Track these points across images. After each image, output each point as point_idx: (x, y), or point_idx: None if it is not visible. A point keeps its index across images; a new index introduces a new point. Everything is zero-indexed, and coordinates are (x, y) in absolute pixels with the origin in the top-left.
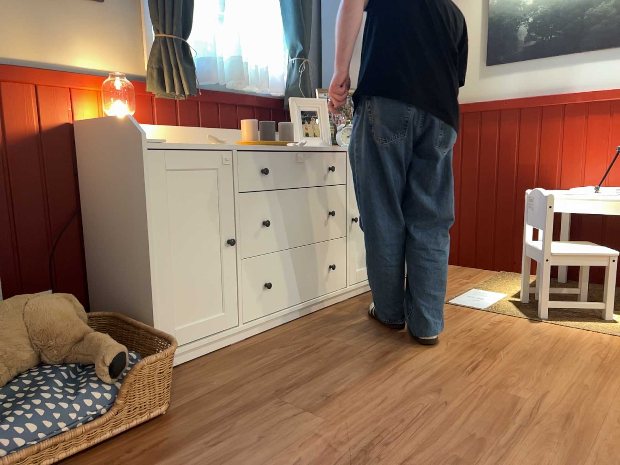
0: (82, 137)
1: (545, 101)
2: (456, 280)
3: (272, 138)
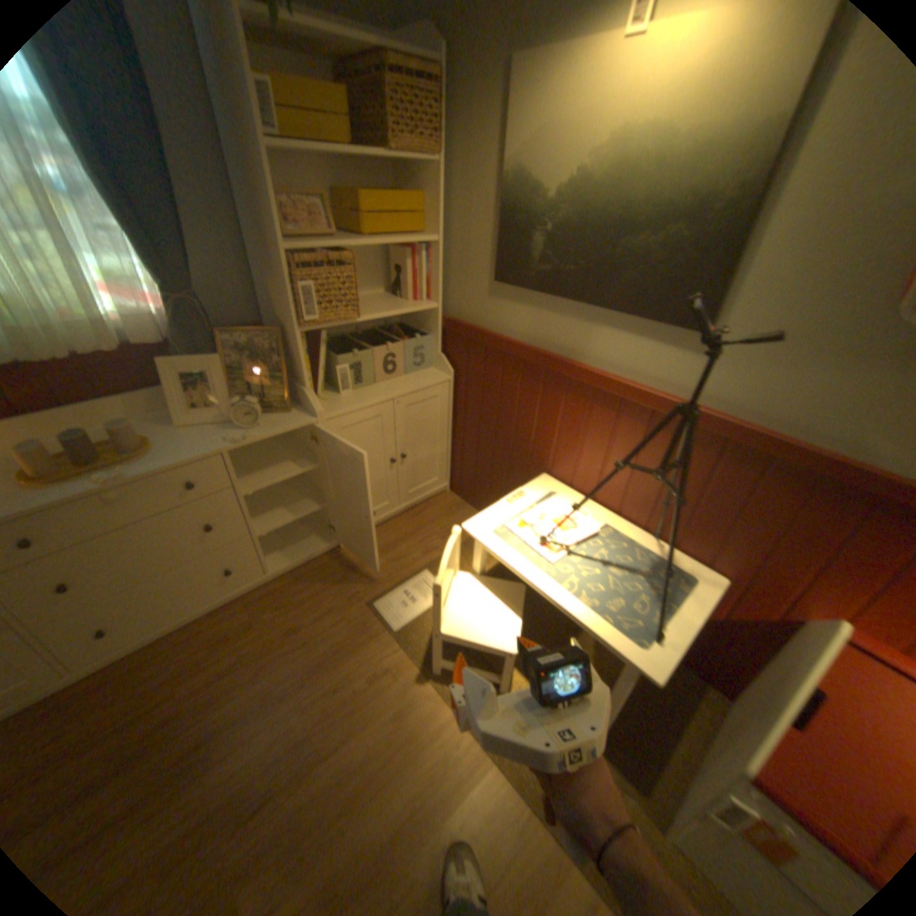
0: None
1: (549, 364)
2: (428, 539)
3: (85, 456)
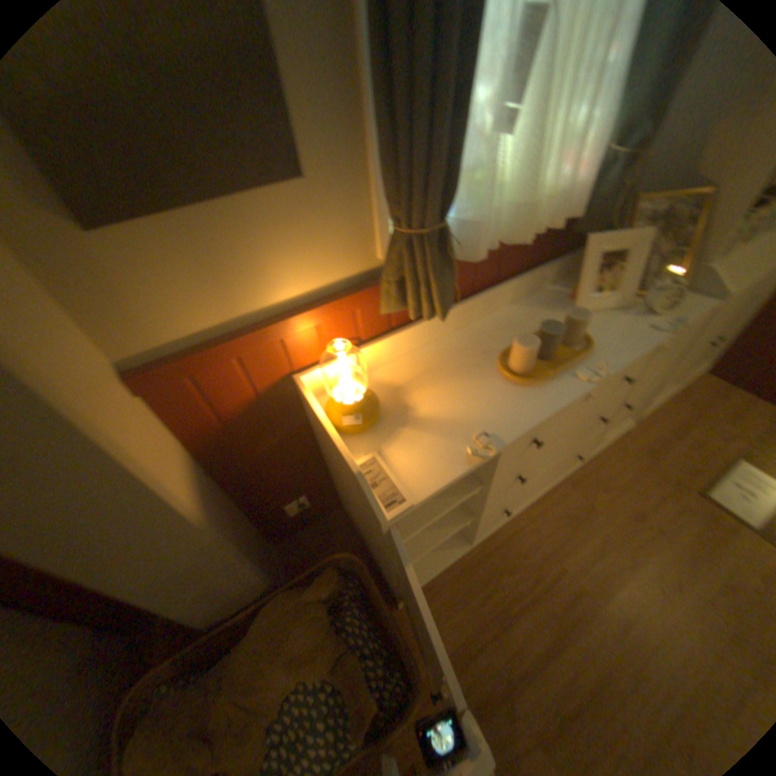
0: (306, 400)
1: None
2: (717, 425)
3: (553, 349)
